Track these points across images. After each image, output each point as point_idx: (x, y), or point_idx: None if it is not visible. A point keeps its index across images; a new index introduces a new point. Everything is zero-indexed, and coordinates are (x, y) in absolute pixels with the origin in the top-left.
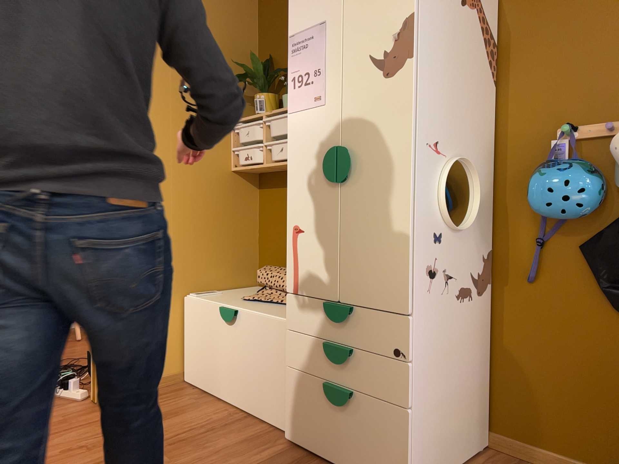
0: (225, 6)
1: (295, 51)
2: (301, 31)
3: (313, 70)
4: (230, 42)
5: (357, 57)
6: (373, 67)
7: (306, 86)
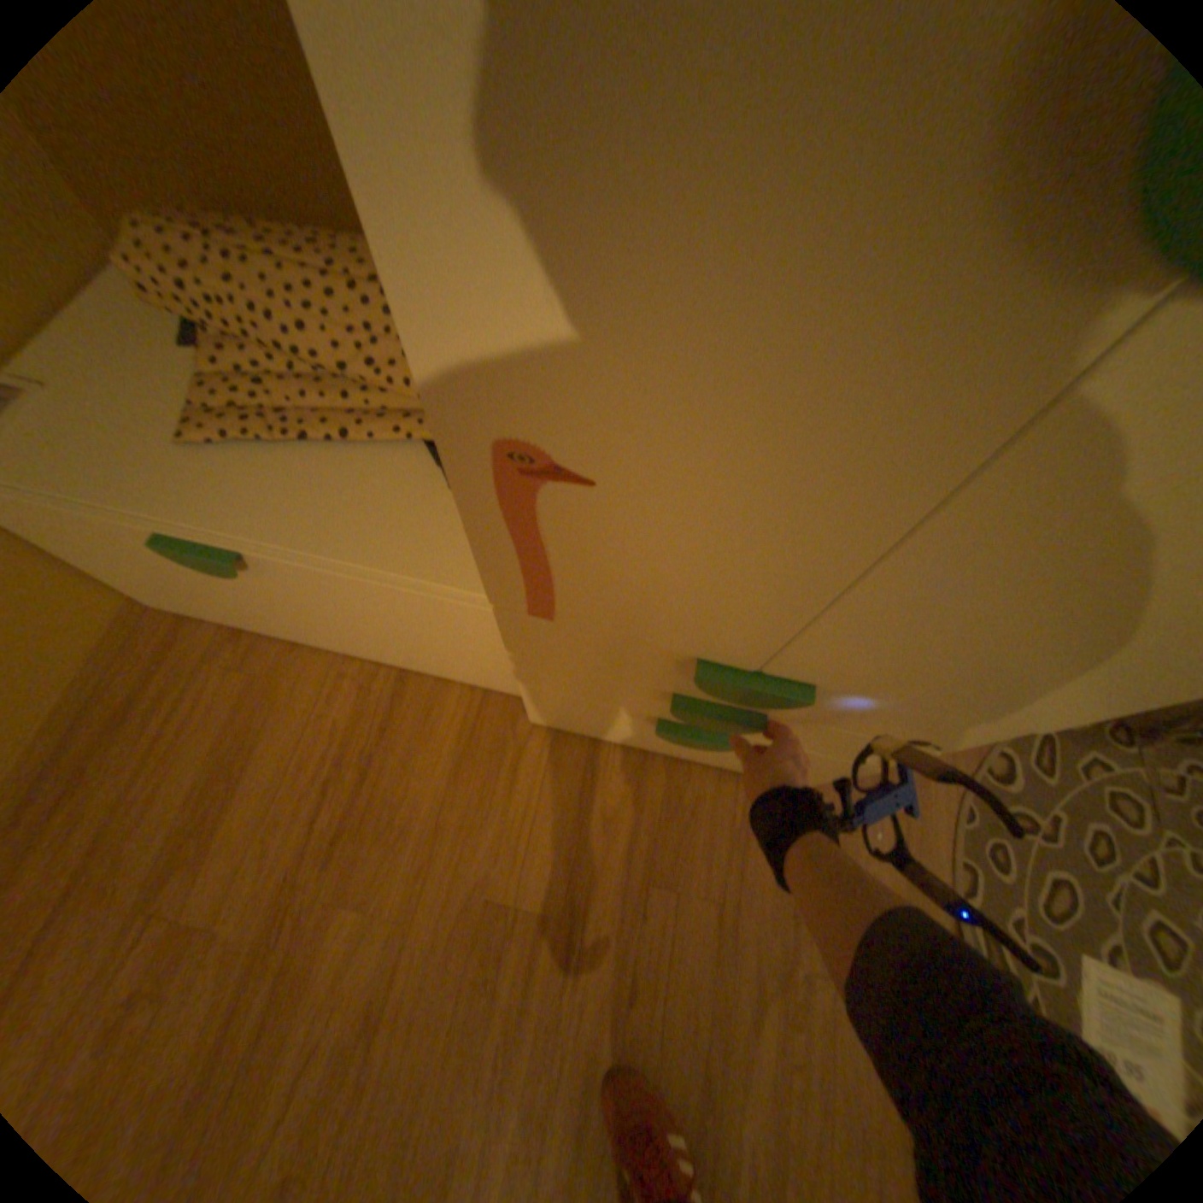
0: None
1: None
2: None
3: None
4: None
5: None
6: None
7: None
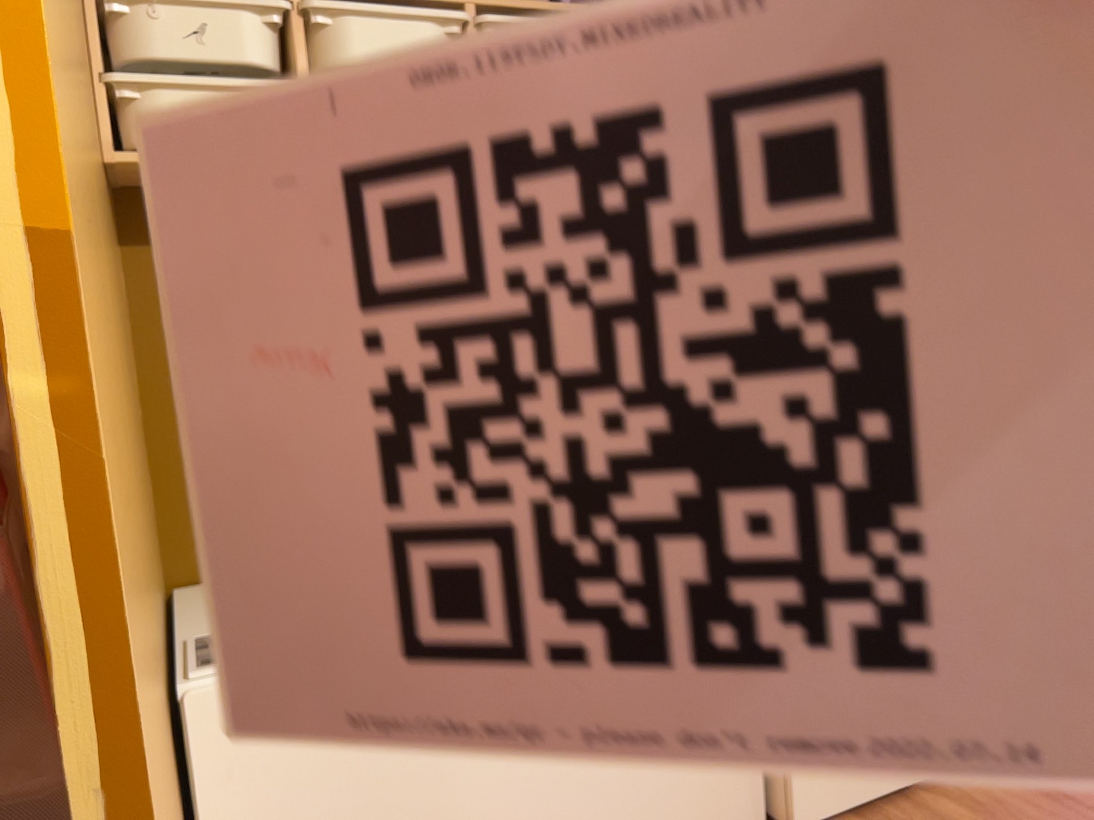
0: None
1: None
2: None
3: None
4: None
5: None
6: None
7: None
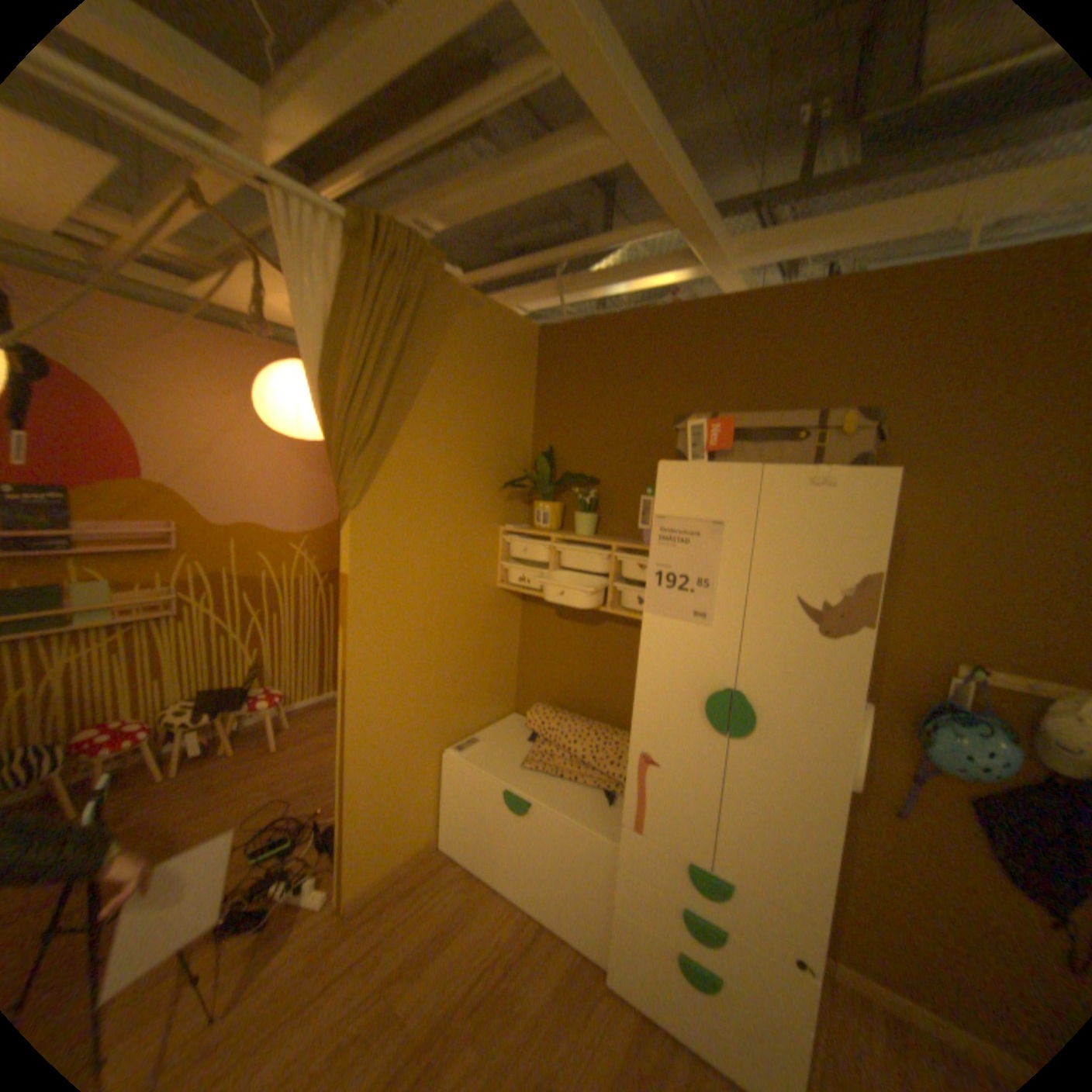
0: (502, 383)
1: (663, 539)
2: (676, 517)
3: (694, 577)
4: (504, 428)
5: (774, 590)
6: (801, 614)
7: (679, 591)
